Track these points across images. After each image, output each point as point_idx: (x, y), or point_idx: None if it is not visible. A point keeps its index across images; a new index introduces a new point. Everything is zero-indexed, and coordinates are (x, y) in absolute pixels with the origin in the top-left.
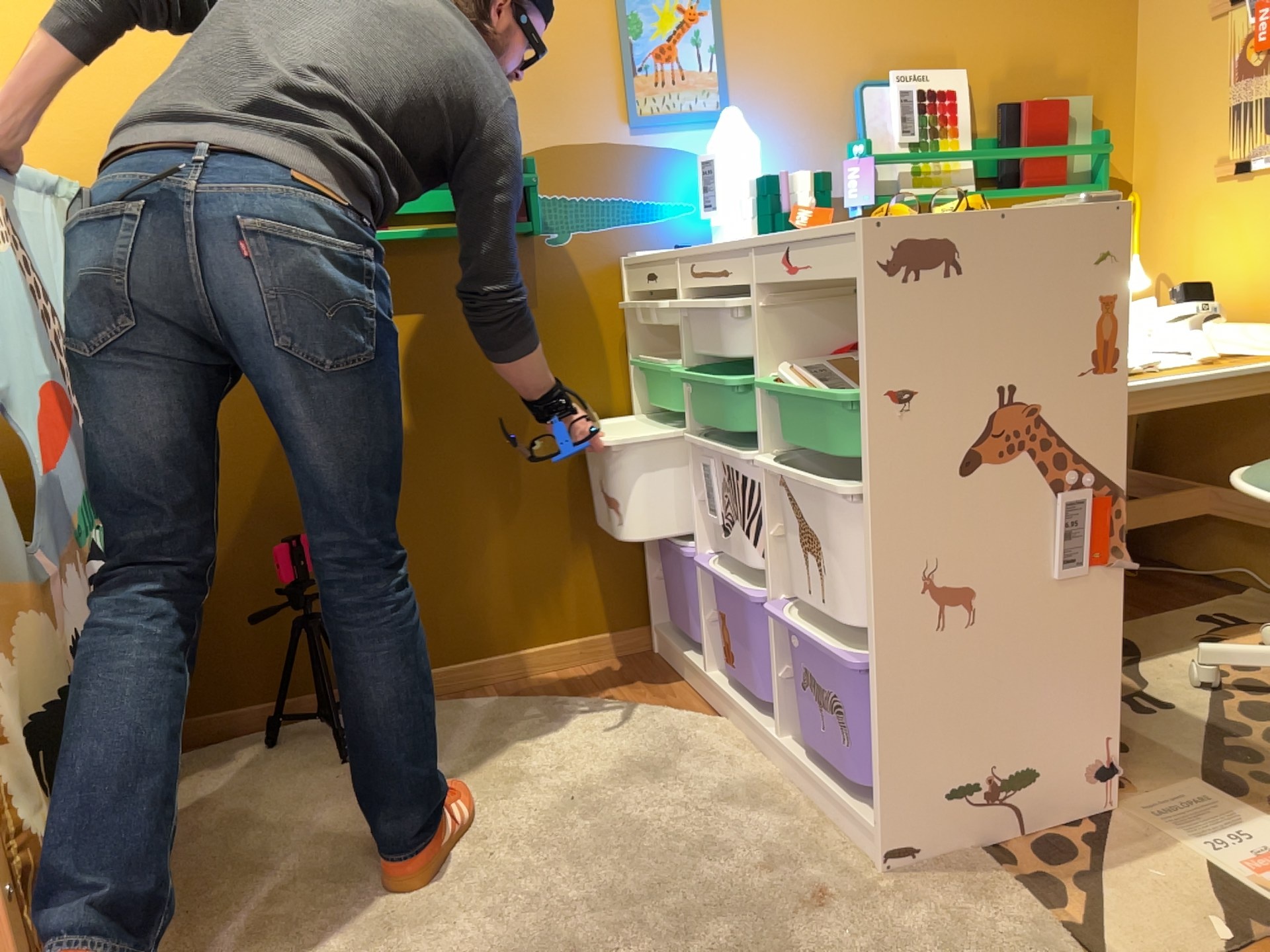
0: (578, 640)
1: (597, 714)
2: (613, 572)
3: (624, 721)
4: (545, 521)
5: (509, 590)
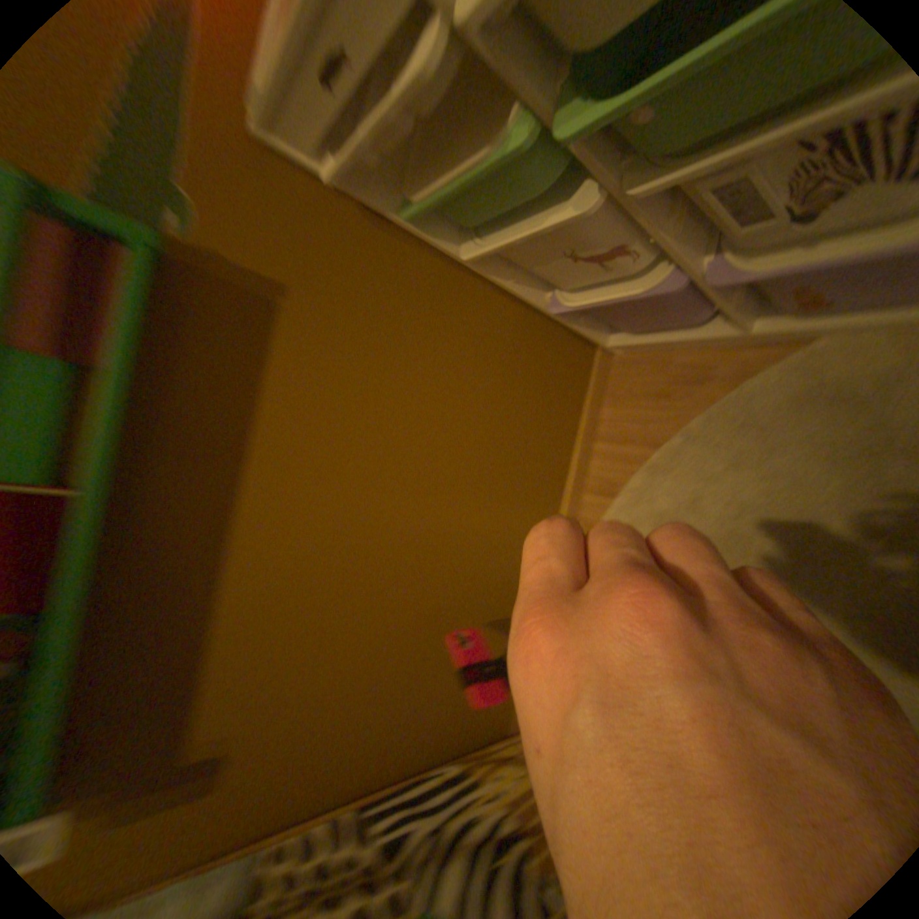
0: (587, 414)
1: (712, 446)
2: (560, 361)
3: (746, 429)
4: (507, 406)
5: (539, 459)
